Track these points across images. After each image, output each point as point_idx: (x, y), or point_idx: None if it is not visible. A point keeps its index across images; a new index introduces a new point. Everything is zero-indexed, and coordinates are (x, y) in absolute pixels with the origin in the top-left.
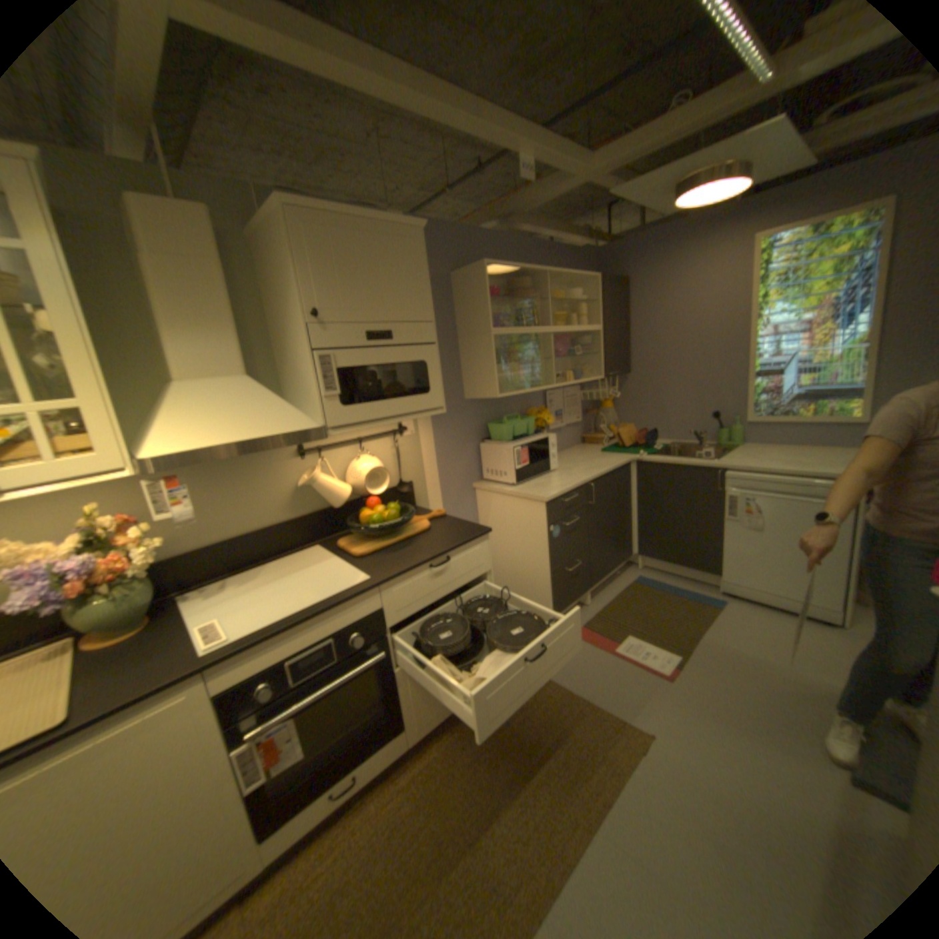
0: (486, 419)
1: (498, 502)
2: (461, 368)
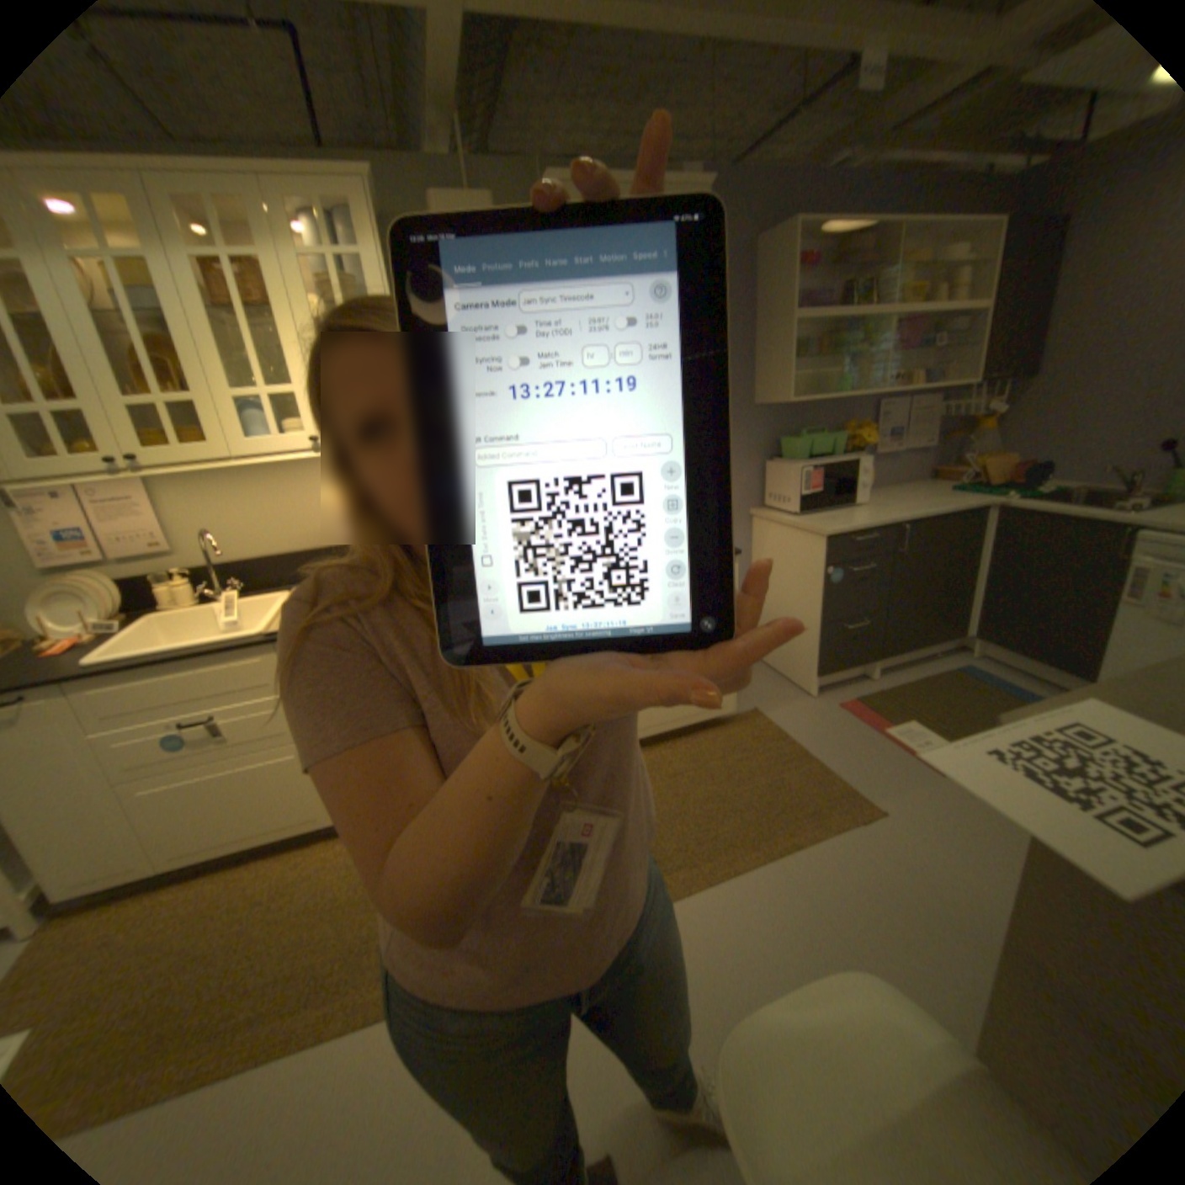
0: (782, 432)
1: (776, 533)
2: (756, 364)
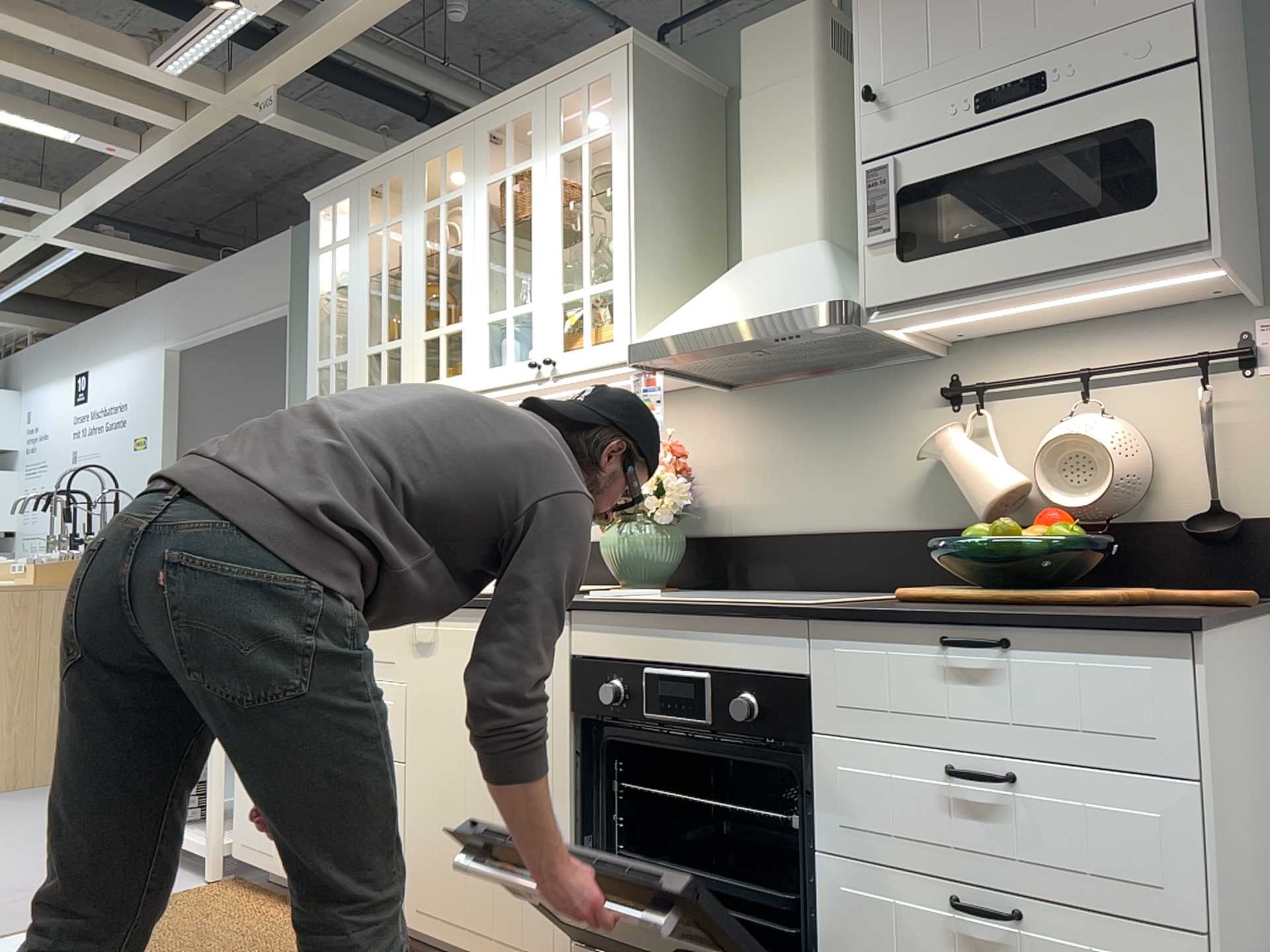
0: None
1: None
2: None
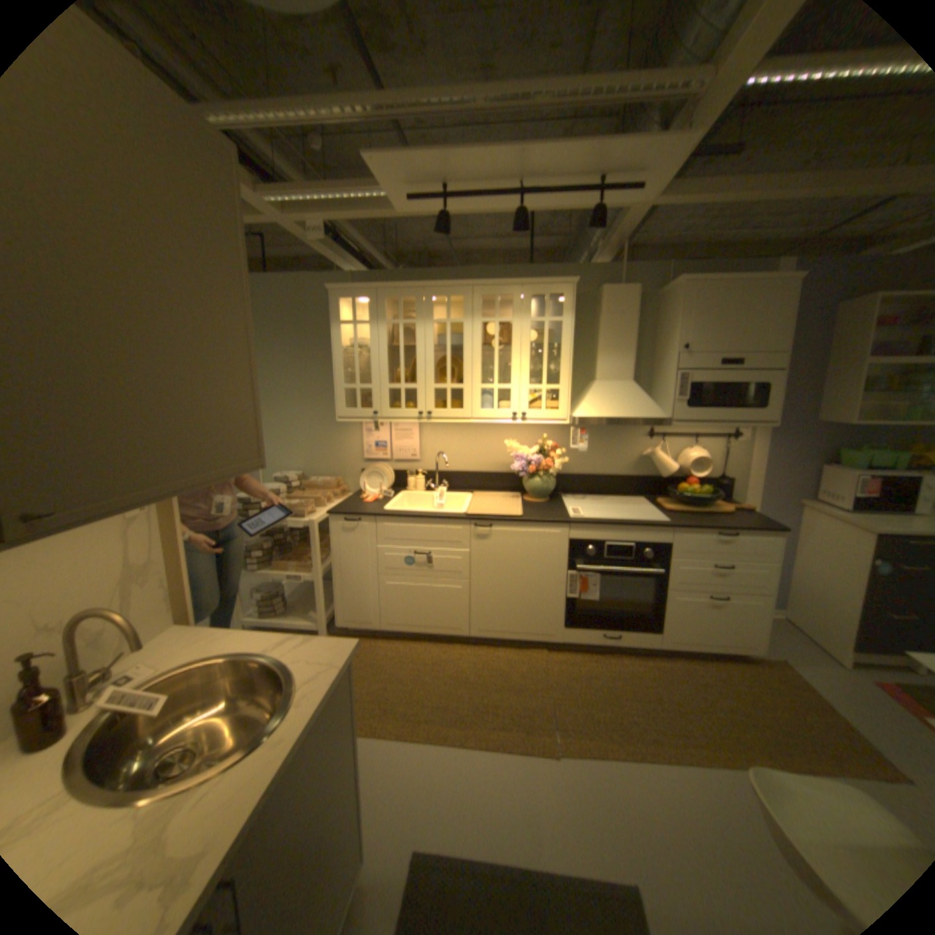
0: (844, 444)
1: (827, 524)
2: (825, 392)
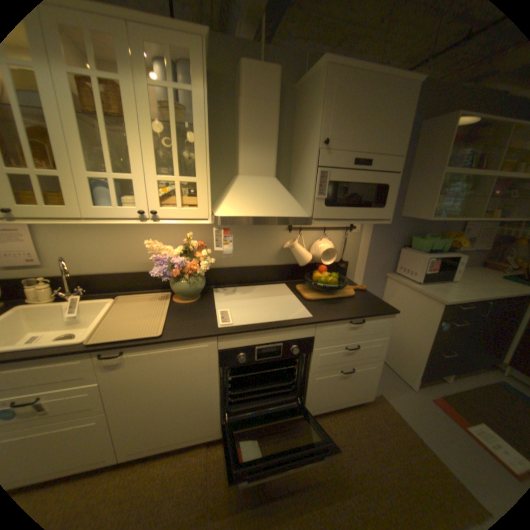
0: (412, 232)
1: (404, 291)
2: (407, 193)
